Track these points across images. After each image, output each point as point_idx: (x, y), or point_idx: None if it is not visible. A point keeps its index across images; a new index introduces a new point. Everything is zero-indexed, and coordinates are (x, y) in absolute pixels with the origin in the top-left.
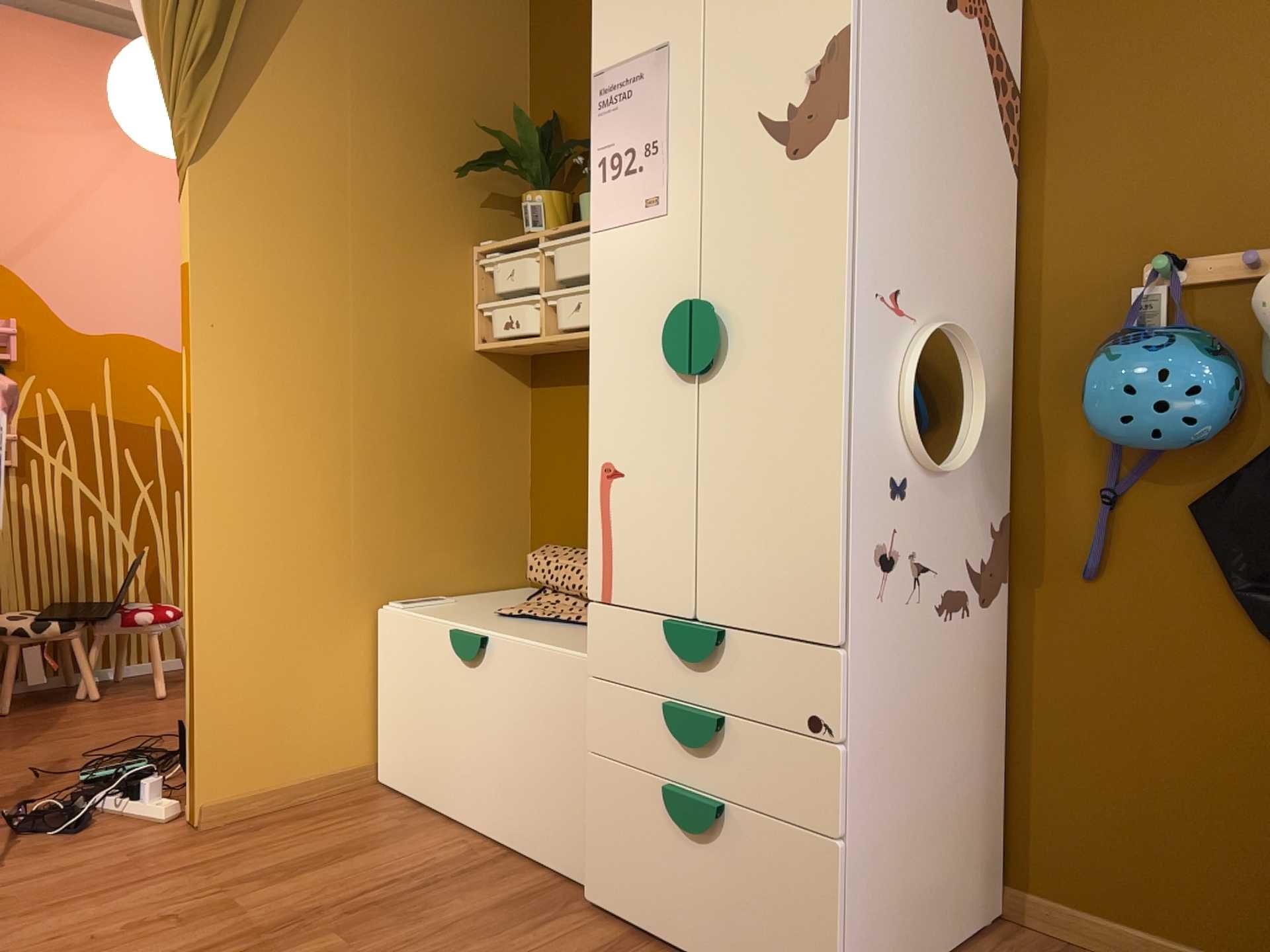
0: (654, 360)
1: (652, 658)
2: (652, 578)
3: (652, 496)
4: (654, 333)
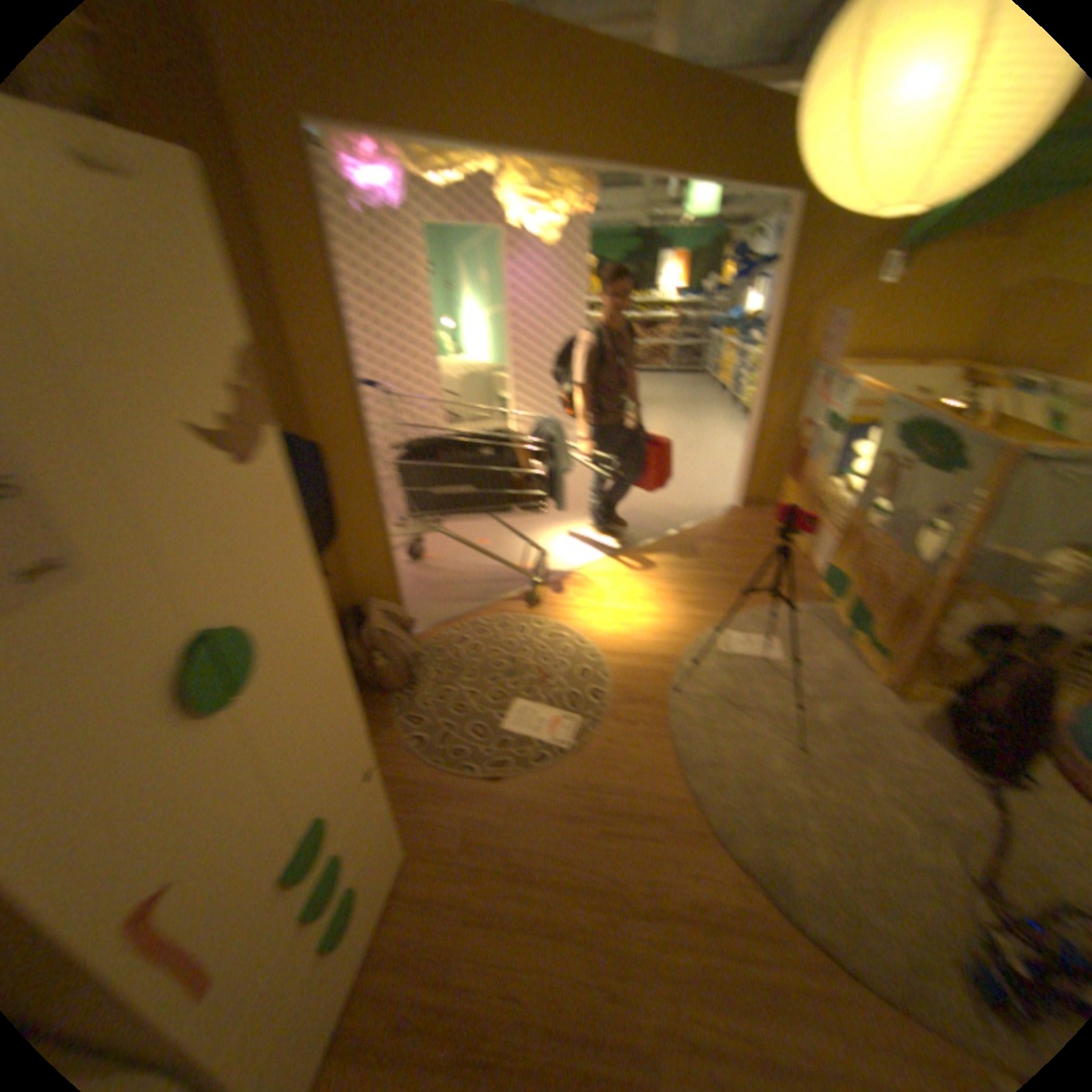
0: (161, 742)
1: (273, 928)
2: (251, 889)
3: (222, 842)
4: (146, 717)
